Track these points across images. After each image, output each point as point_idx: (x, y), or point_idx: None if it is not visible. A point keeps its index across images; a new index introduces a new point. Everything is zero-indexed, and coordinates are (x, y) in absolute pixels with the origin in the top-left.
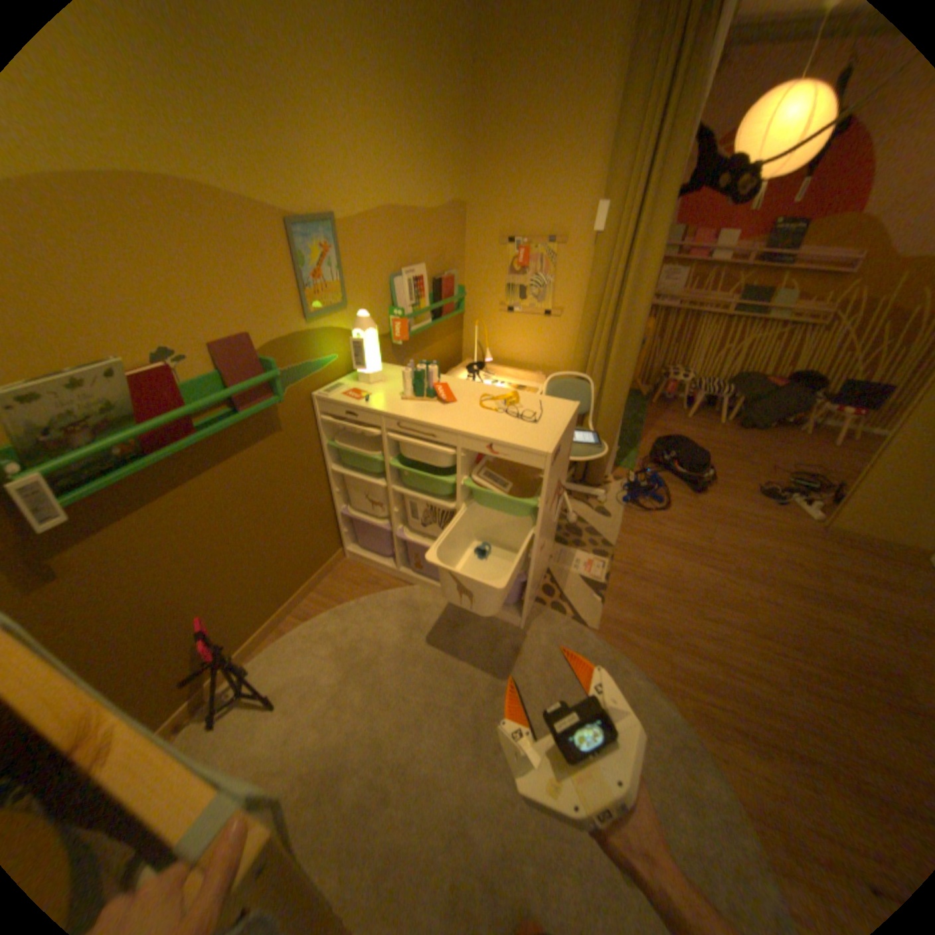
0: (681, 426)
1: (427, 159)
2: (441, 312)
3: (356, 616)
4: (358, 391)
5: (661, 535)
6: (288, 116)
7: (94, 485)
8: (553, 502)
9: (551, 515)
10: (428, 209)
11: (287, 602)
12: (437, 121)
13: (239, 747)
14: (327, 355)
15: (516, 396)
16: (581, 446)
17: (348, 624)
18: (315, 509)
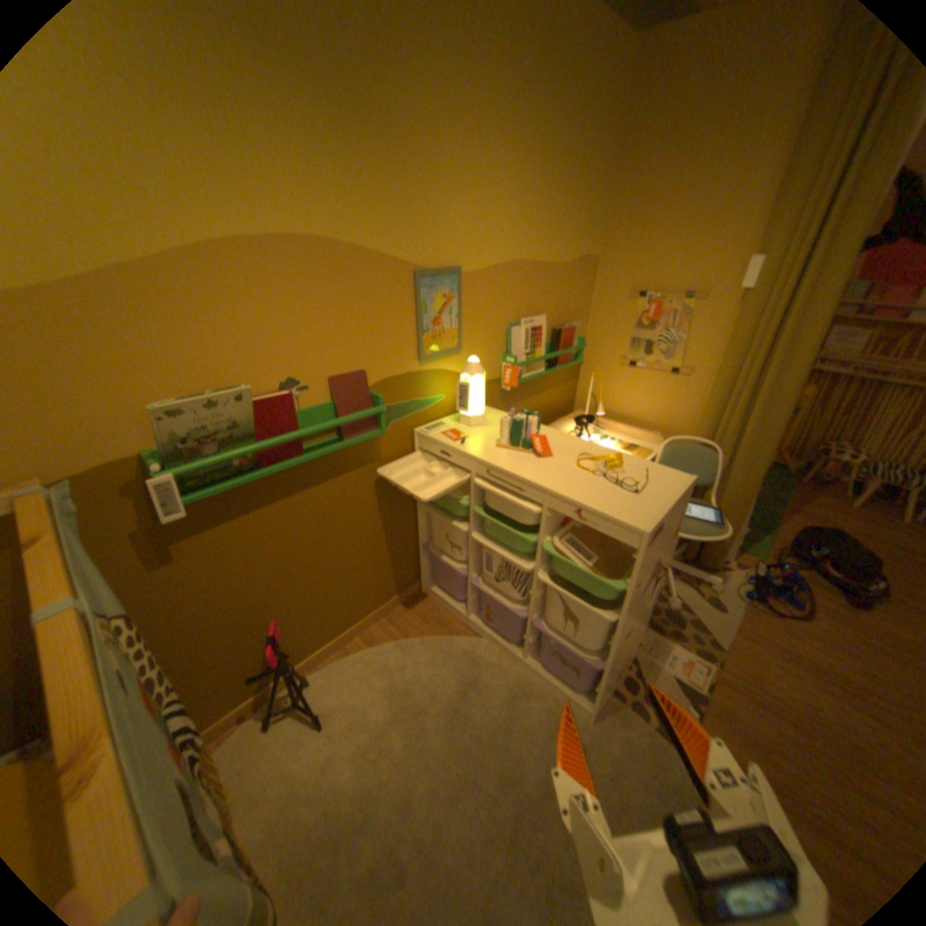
0: (842, 516)
1: (562, 216)
2: (556, 361)
3: (417, 656)
4: (455, 432)
5: (797, 653)
6: (431, 184)
7: (214, 489)
8: (648, 586)
9: (645, 600)
10: (556, 262)
11: (358, 624)
12: (577, 181)
13: (282, 760)
14: (433, 395)
15: (621, 458)
16: (696, 522)
17: (408, 662)
18: (399, 538)
